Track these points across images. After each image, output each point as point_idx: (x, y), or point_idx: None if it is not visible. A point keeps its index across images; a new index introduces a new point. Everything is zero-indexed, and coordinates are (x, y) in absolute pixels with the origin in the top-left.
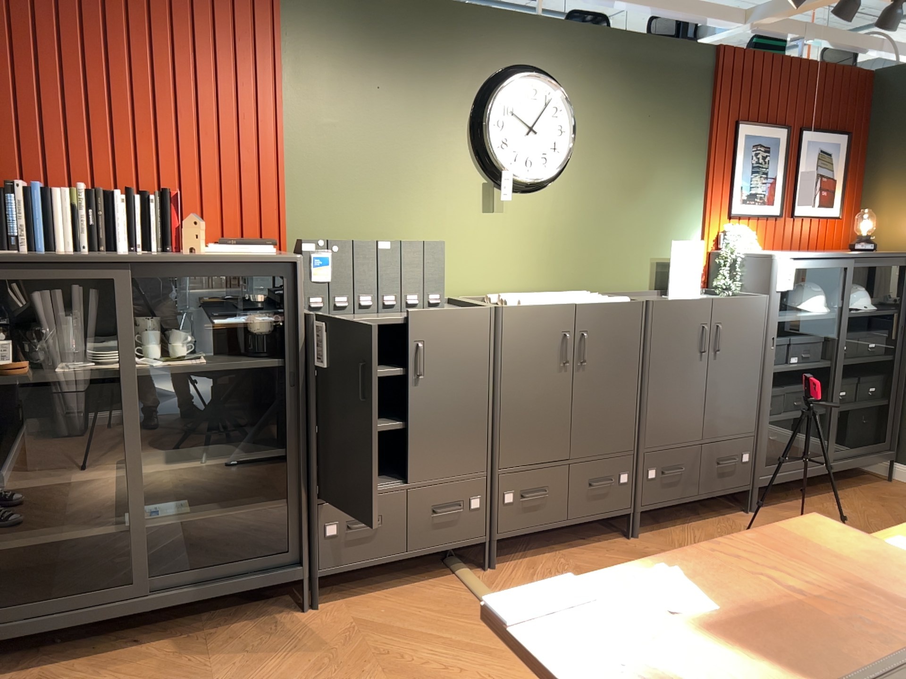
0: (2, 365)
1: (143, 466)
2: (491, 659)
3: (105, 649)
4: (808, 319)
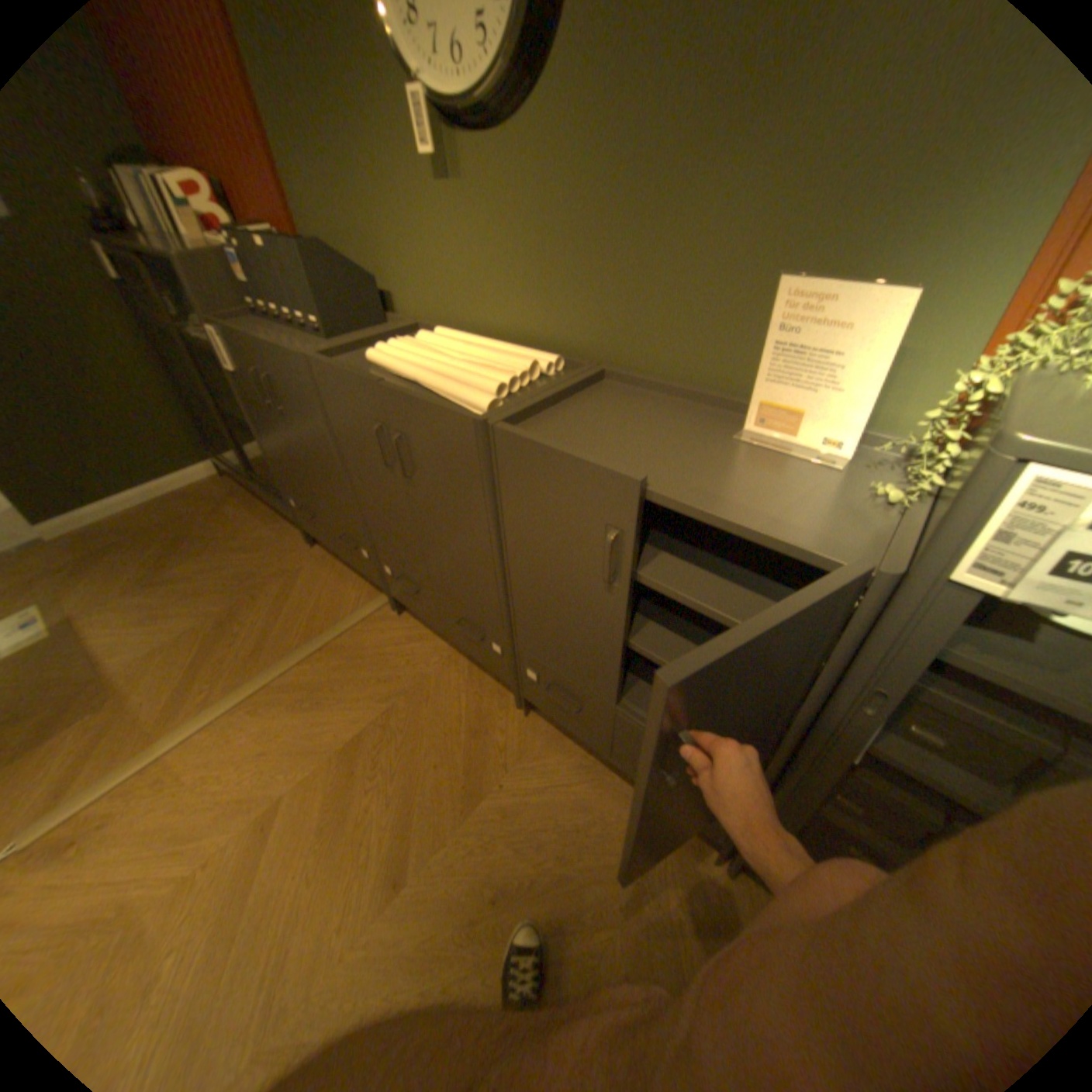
0: (159, 315)
1: (224, 404)
2: (250, 657)
3: (260, 497)
4: None
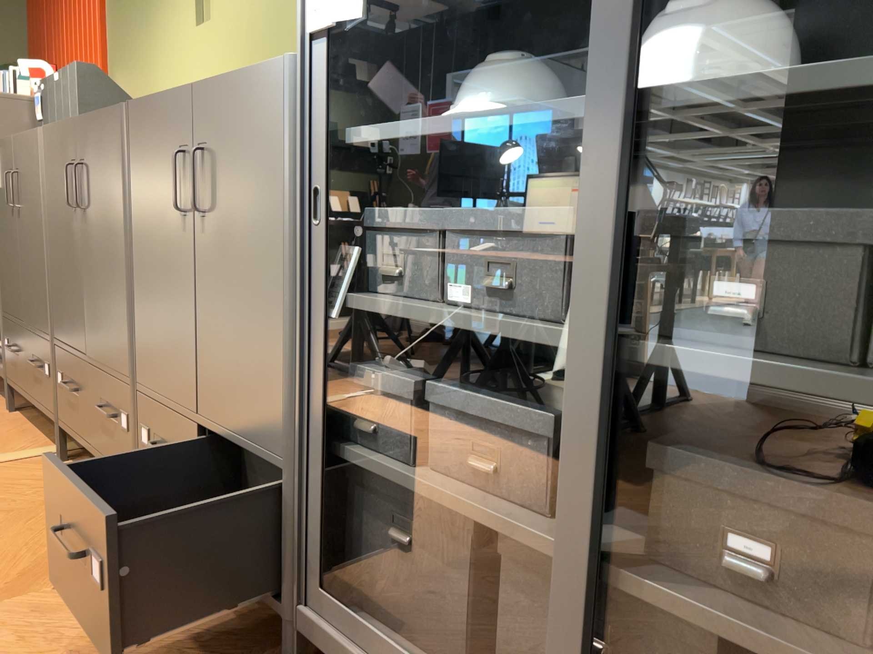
0: None
1: None
2: None
3: None
4: (473, 127)
